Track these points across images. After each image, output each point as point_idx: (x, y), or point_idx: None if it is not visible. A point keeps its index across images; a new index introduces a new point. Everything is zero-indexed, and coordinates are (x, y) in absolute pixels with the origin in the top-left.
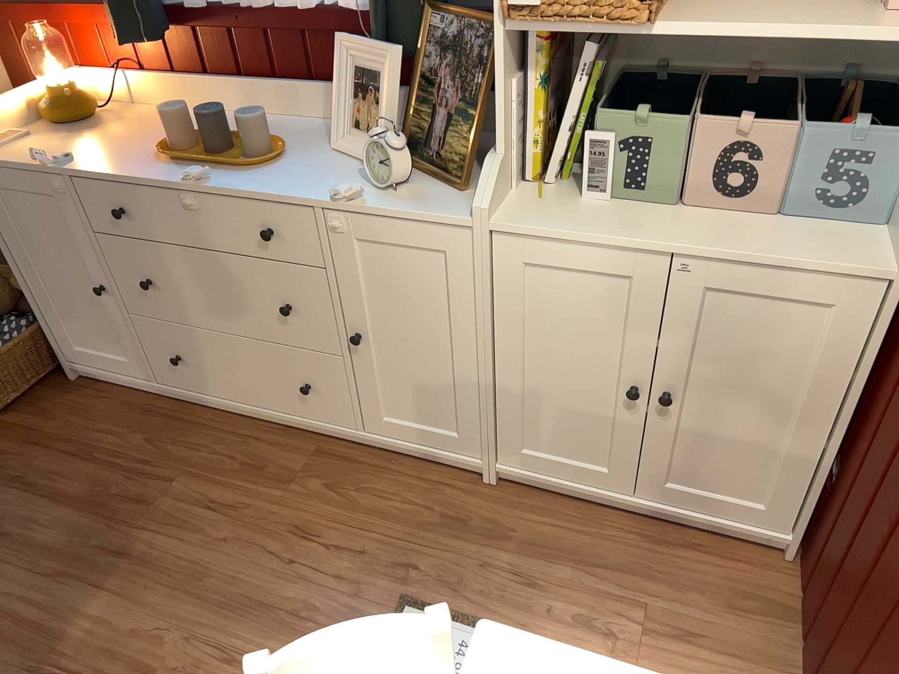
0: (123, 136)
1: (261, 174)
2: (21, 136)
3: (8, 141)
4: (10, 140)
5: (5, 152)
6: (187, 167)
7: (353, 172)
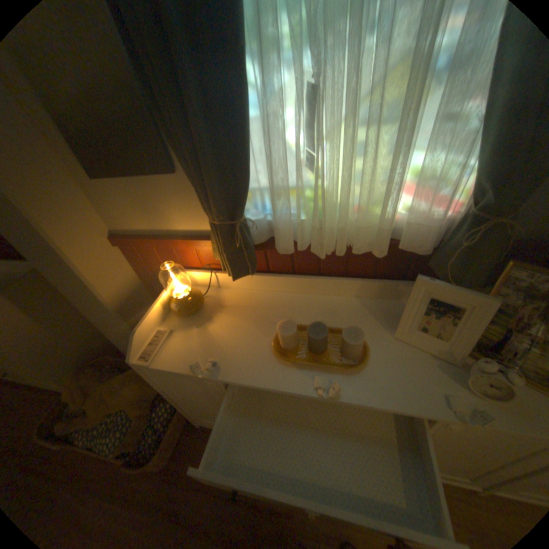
0: (235, 328)
1: (370, 379)
2: (166, 334)
3: (161, 344)
4: (162, 342)
5: (163, 356)
6: (306, 371)
7: (436, 370)
